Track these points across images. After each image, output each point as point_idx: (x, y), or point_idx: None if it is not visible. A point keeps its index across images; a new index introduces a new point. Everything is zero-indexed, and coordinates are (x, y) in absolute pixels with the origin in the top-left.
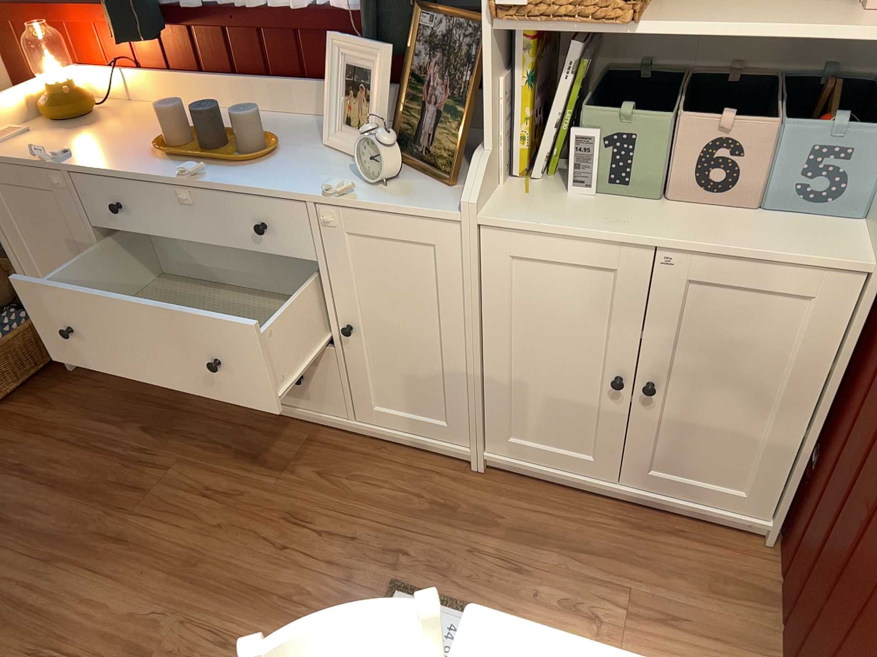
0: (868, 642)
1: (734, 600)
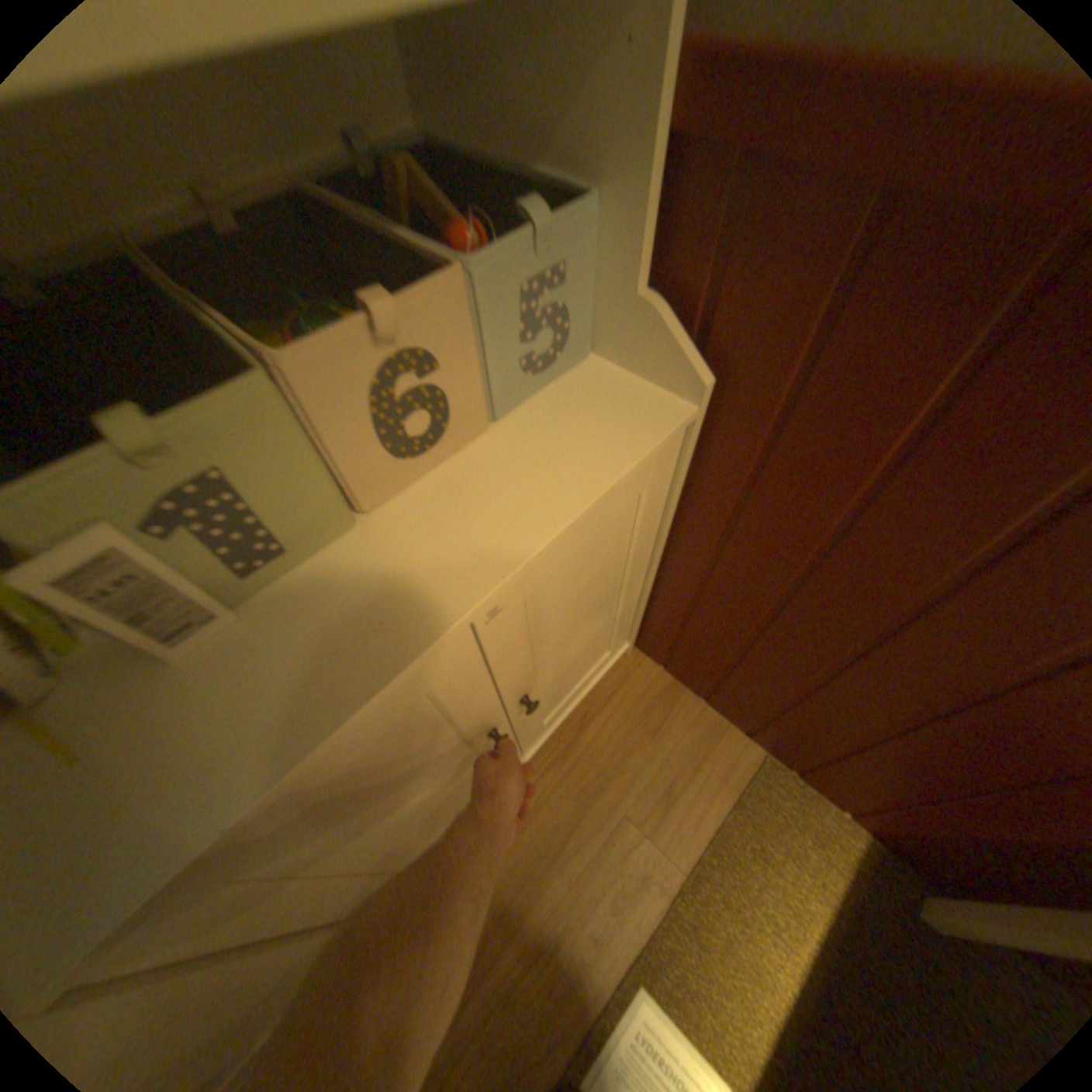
0: (939, 744)
1: (667, 725)
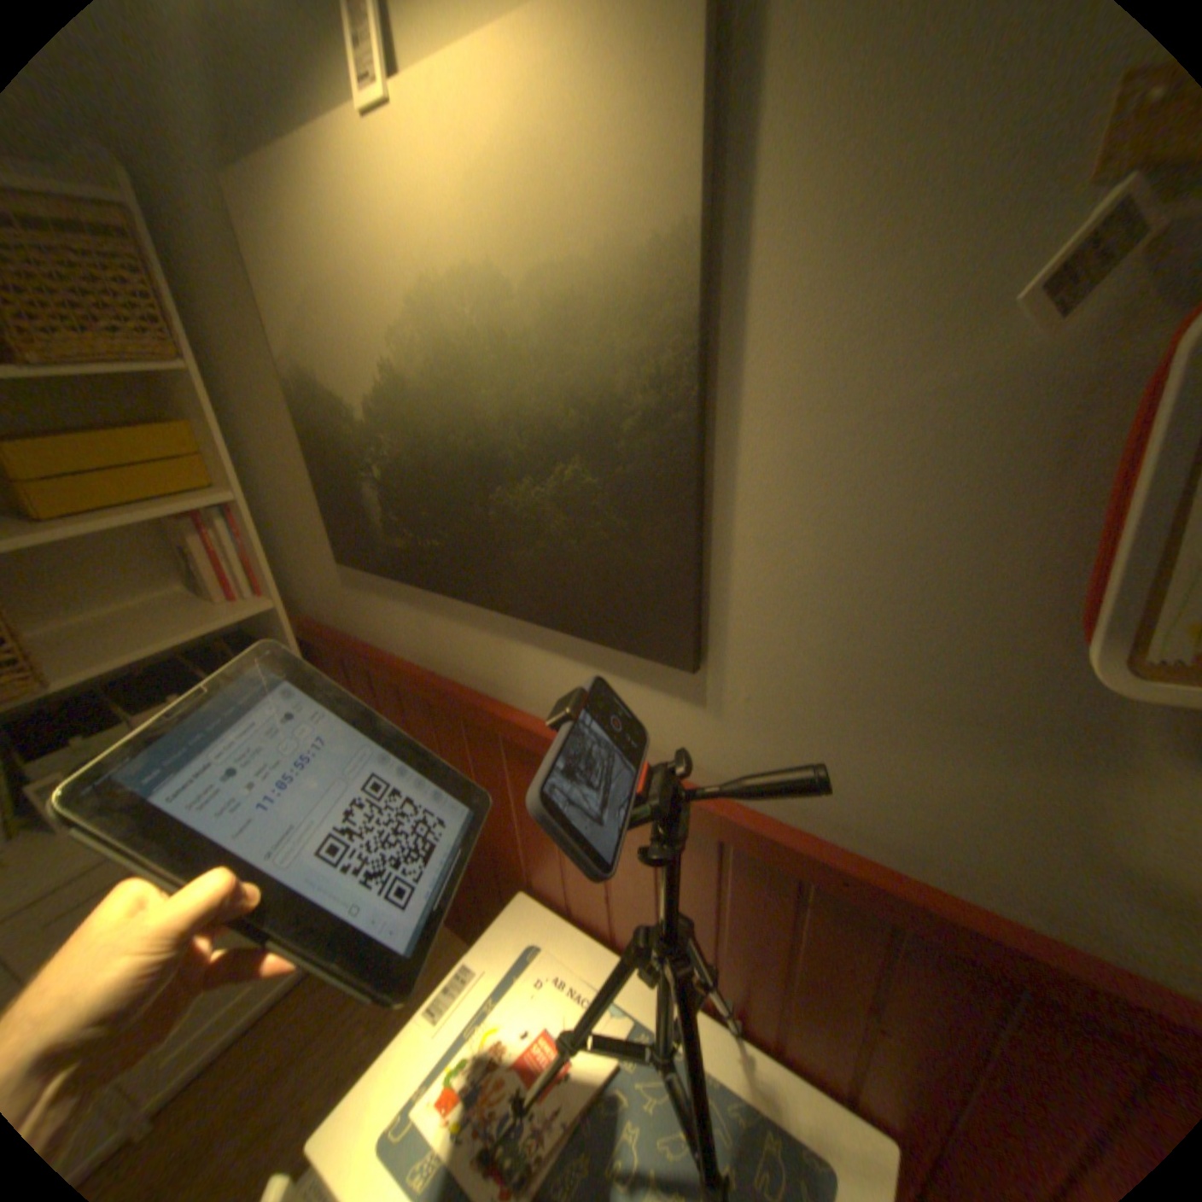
0: (478, 880)
1: None
